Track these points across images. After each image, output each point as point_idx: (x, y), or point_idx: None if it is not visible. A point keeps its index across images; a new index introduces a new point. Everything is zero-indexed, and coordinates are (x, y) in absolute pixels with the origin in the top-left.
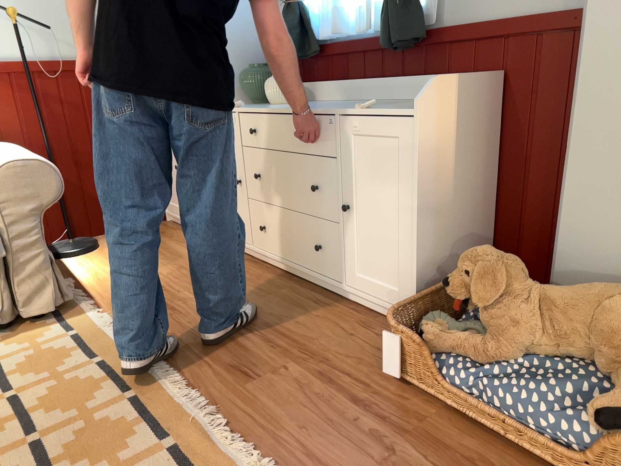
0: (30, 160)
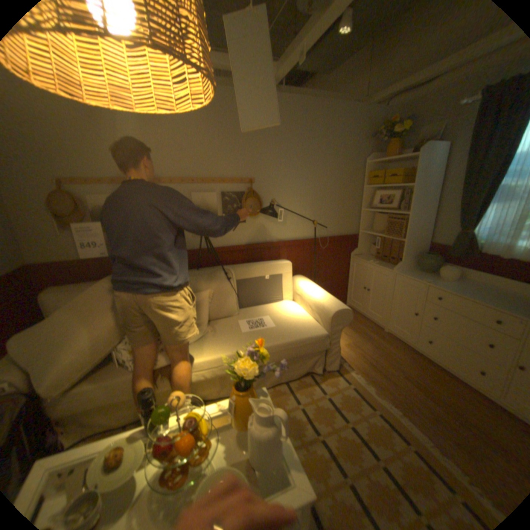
0: (344, 308)
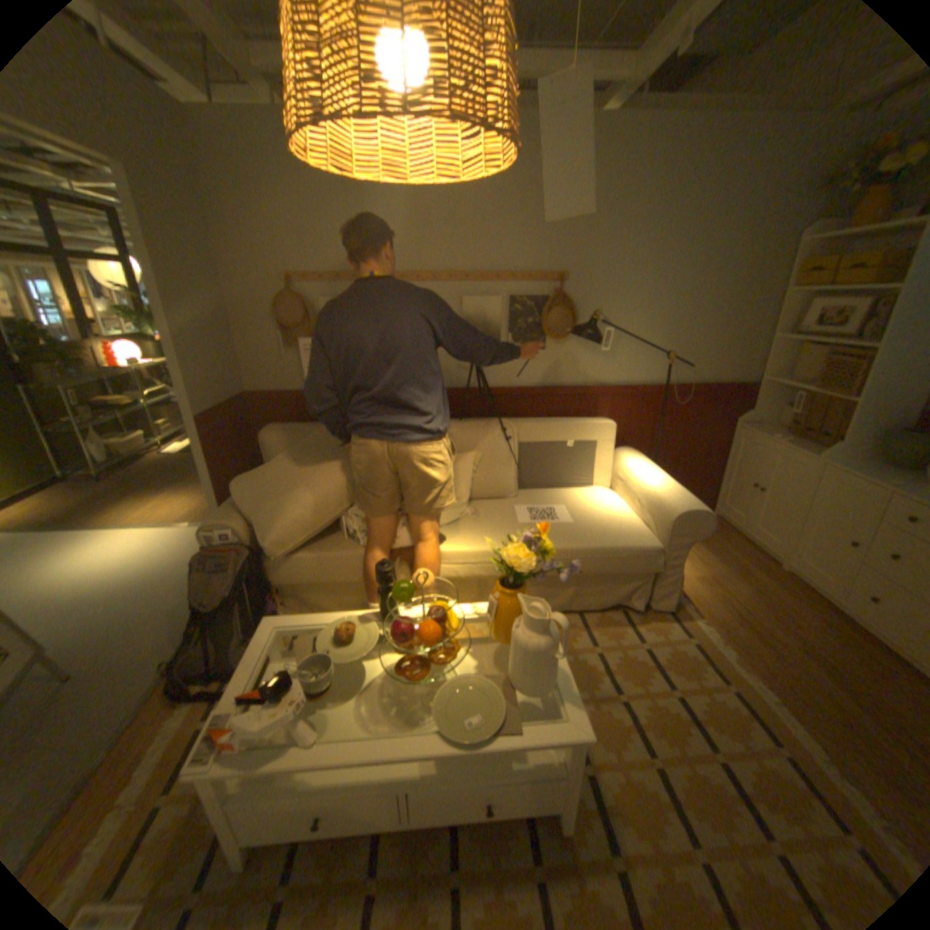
0: (700, 509)
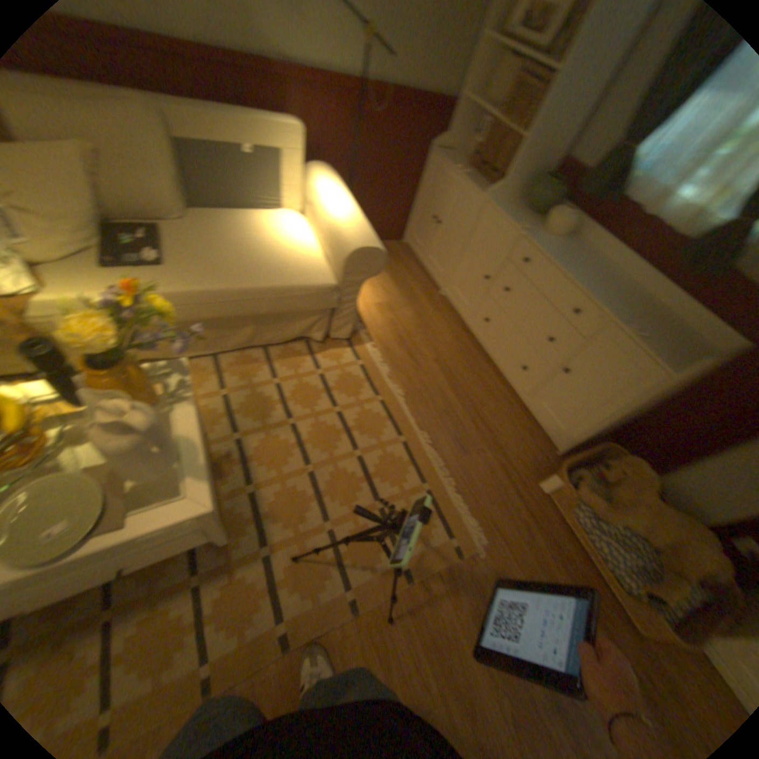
0: (374, 248)
